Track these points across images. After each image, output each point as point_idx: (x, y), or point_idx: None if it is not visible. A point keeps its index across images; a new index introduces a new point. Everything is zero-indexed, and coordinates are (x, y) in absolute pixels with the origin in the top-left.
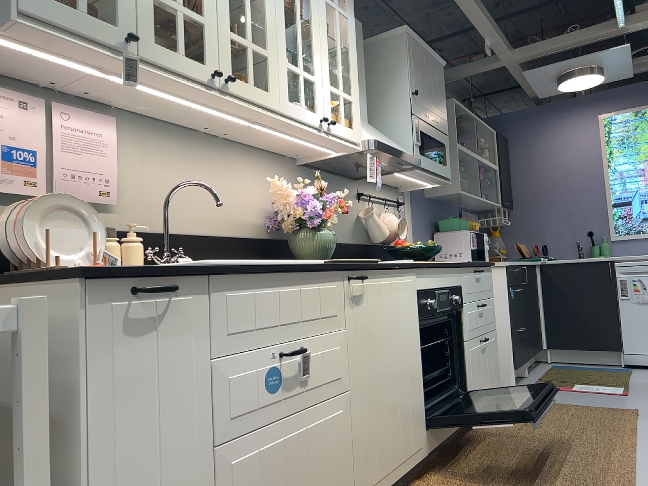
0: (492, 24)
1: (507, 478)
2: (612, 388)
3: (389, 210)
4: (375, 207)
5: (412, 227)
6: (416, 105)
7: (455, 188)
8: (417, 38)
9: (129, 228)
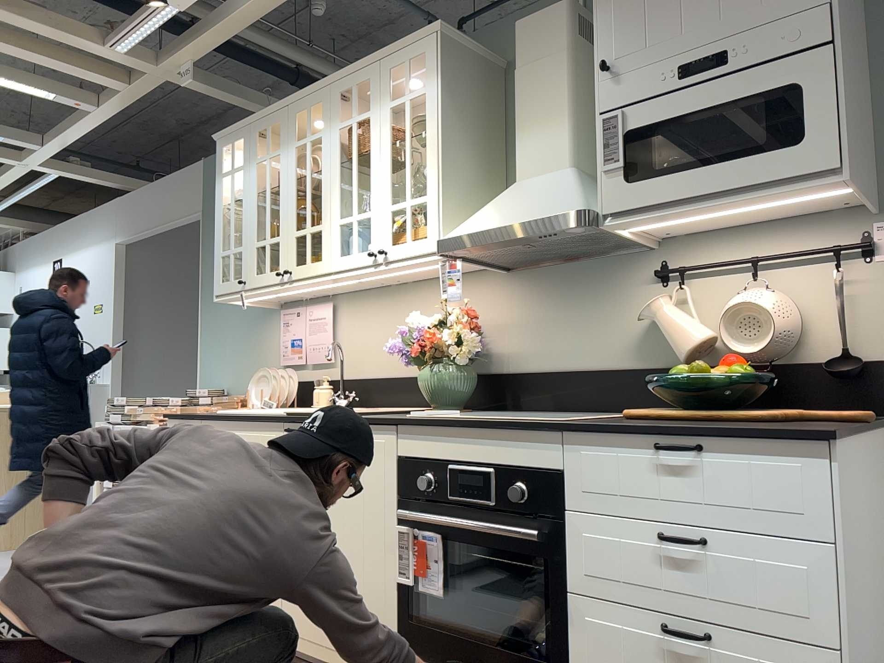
0: None
1: None
2: None
3: (798, 275)
4: (723, 283)
5: None
6: (614, 85)
7: None
8: None
9: (321, 379)
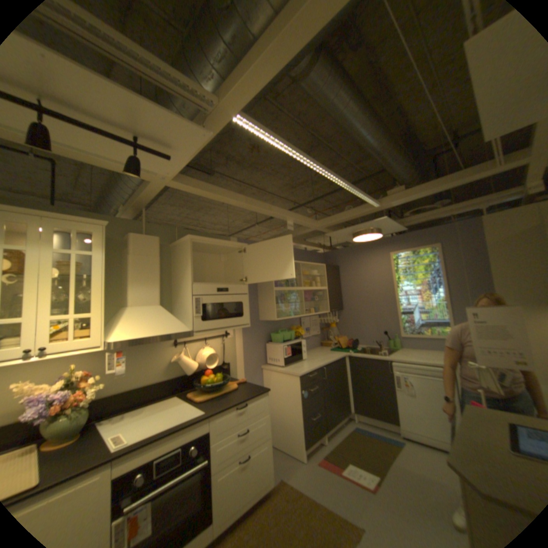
0: (284, 212)
1: None
2: (370, 479)
3: (213, 341)
4: (194, 345)
5: (240, 345)
6: (198, 287)
7: (276, 314)
8: (204, 238)
9: None
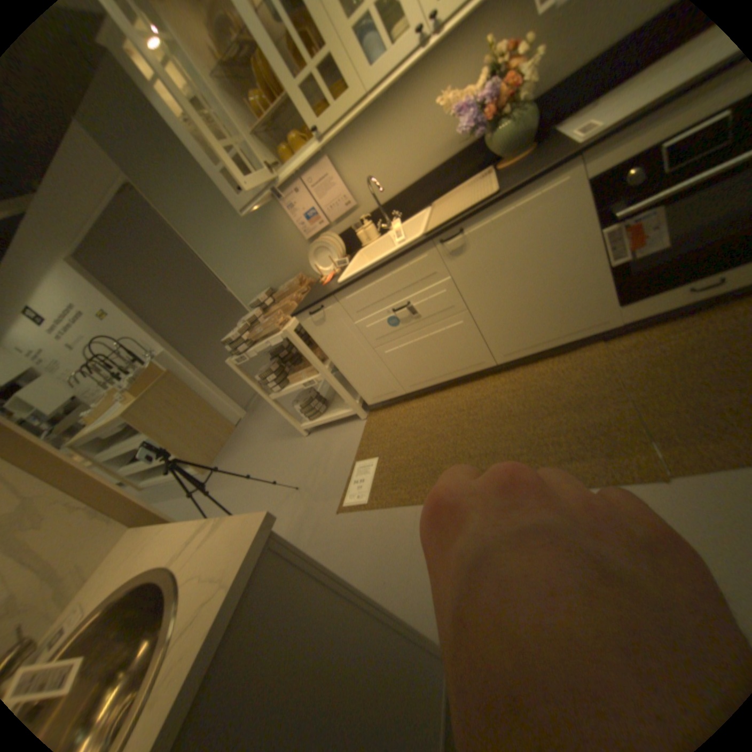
0: None
1: (685, 369)
2: None
3: None
4: None
5: None
6: None
7: None
8: None
9: (361, 220)
